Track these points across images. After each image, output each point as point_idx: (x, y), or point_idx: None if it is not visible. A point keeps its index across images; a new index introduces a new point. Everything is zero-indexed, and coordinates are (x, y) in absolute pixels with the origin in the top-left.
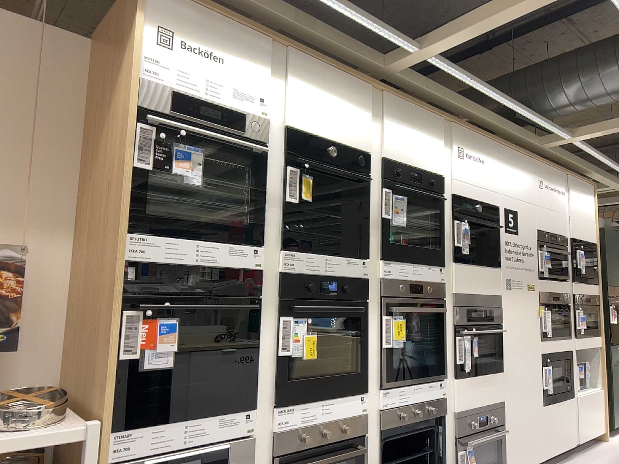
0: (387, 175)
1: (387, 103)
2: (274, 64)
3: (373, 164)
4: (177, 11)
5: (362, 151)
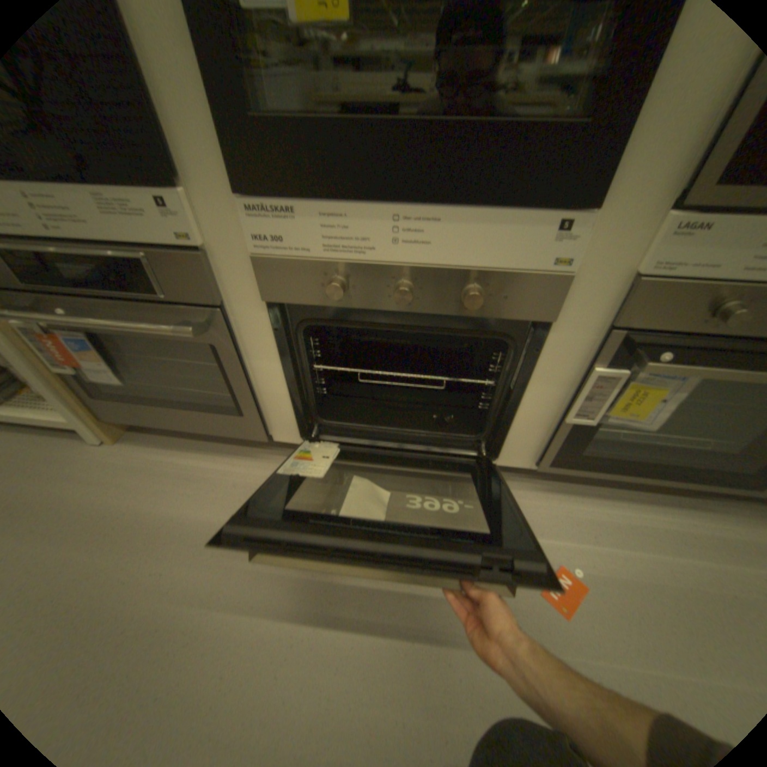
0: None
1: None
2: None
3: None
4: None
5: None
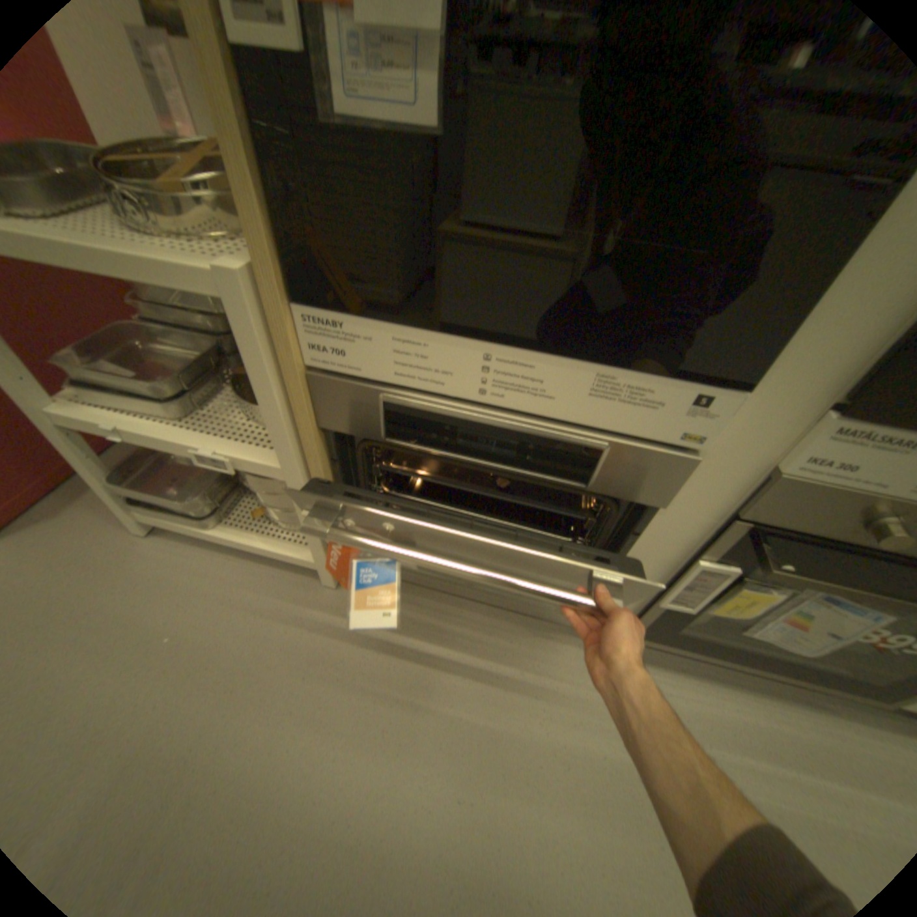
0: None
1: None
2: None
3: None
4: None
5: None
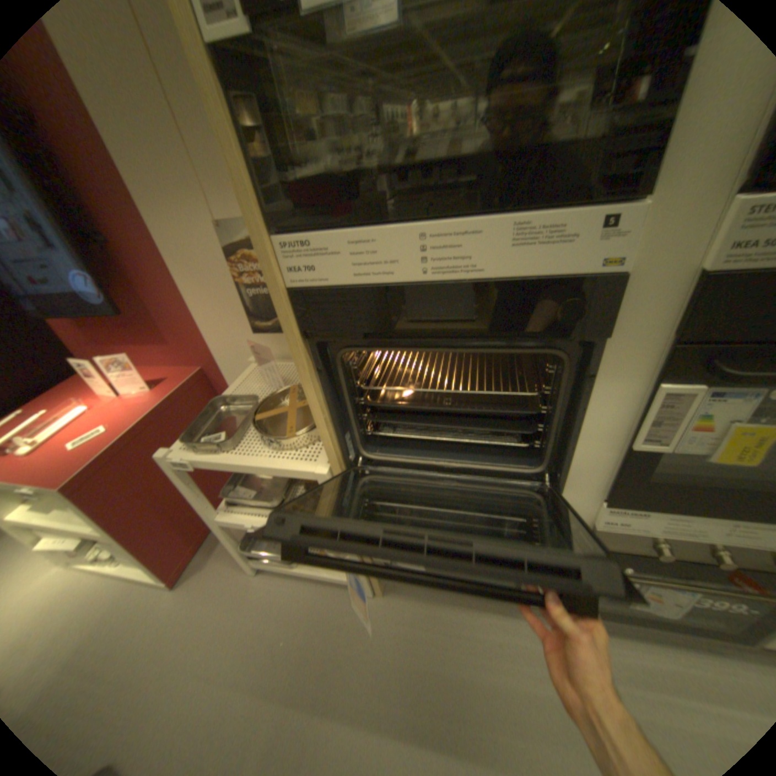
0: None
1: None
2: None
3: None
4: None
5: None
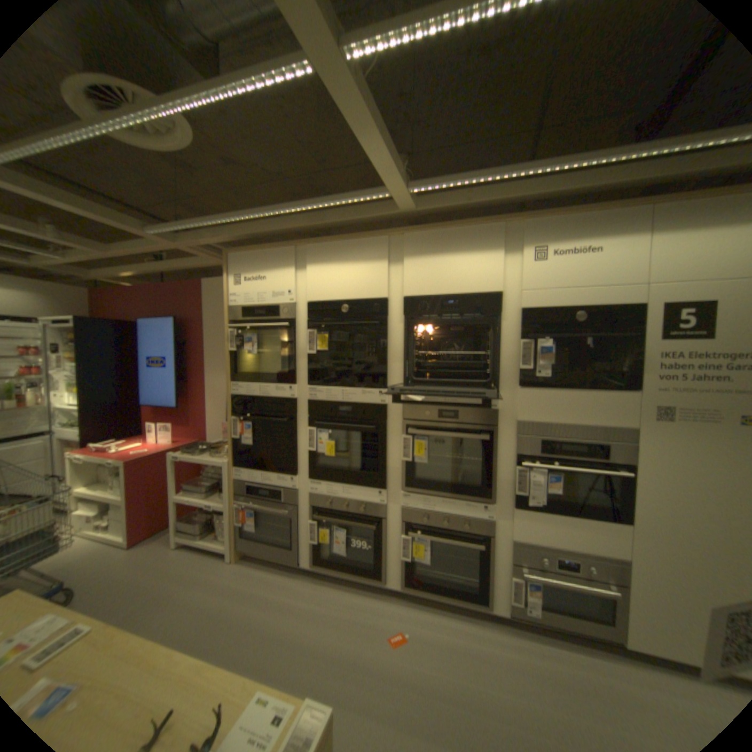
0: (414, 311)
1: (411, 239)
2: (296, 260)
3: (396, 305)
4: (237, 259)
5: (379, 298)
